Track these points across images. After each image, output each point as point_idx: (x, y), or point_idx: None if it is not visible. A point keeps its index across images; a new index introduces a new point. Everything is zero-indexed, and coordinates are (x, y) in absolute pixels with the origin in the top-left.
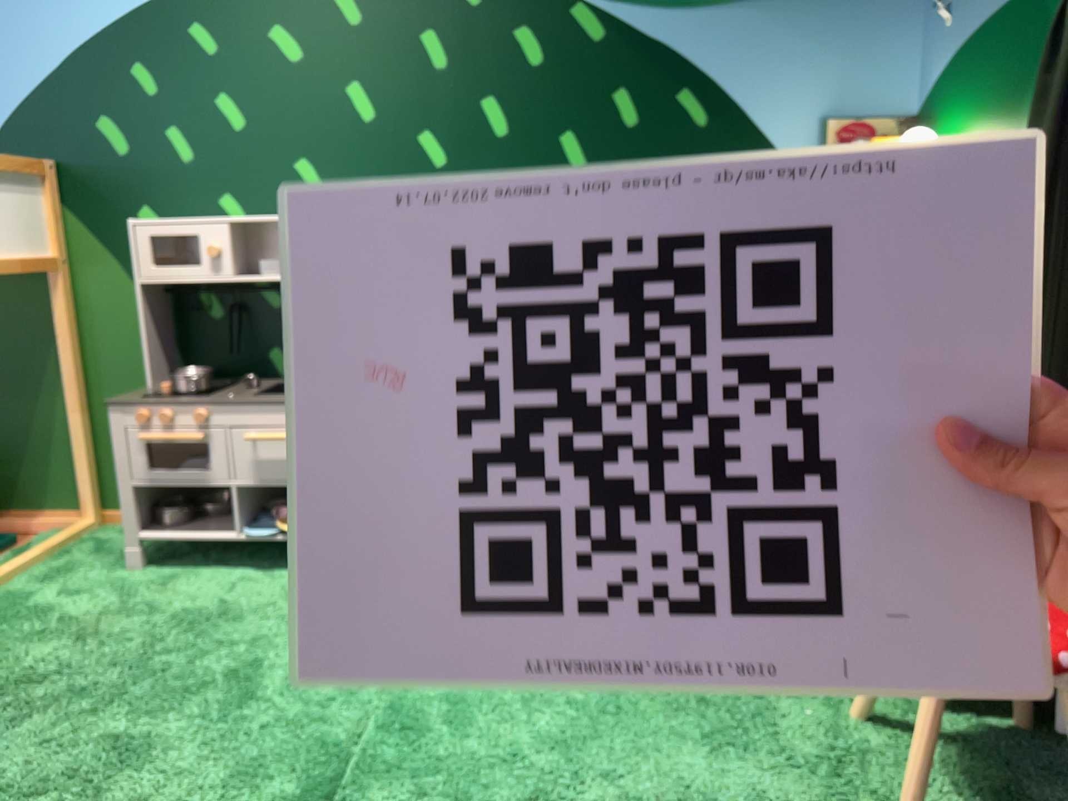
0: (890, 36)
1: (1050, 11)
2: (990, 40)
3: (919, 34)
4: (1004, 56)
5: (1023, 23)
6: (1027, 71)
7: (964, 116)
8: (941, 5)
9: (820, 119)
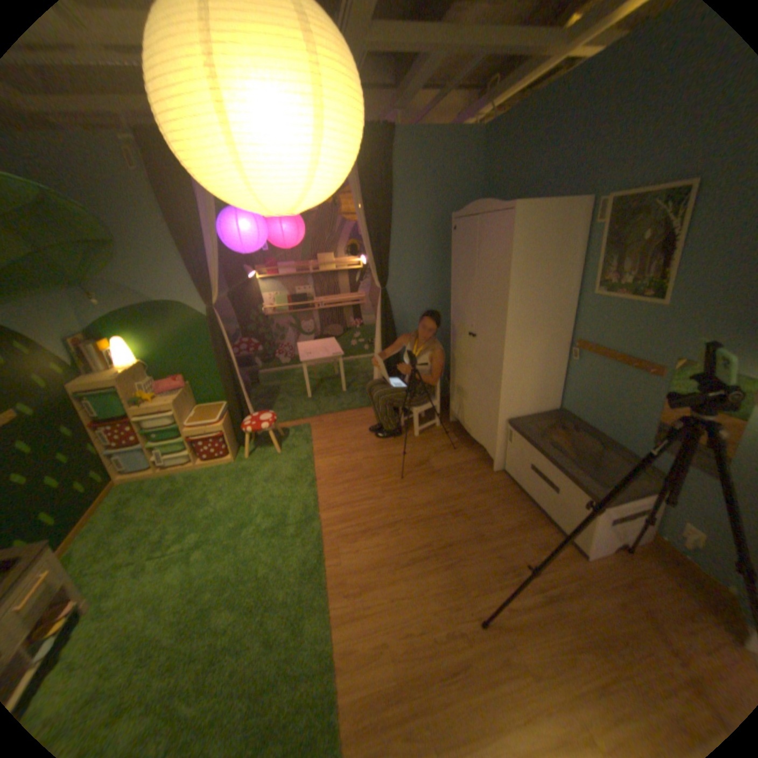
0: (63, 307)
1: (165, 308)
2: (132, 312)
3: (70, 306)
4: (144, 317)
5: (151, 310)
6: (160, 322)
7: (124, 332)
8: (84, 298)
9: (60, 340)
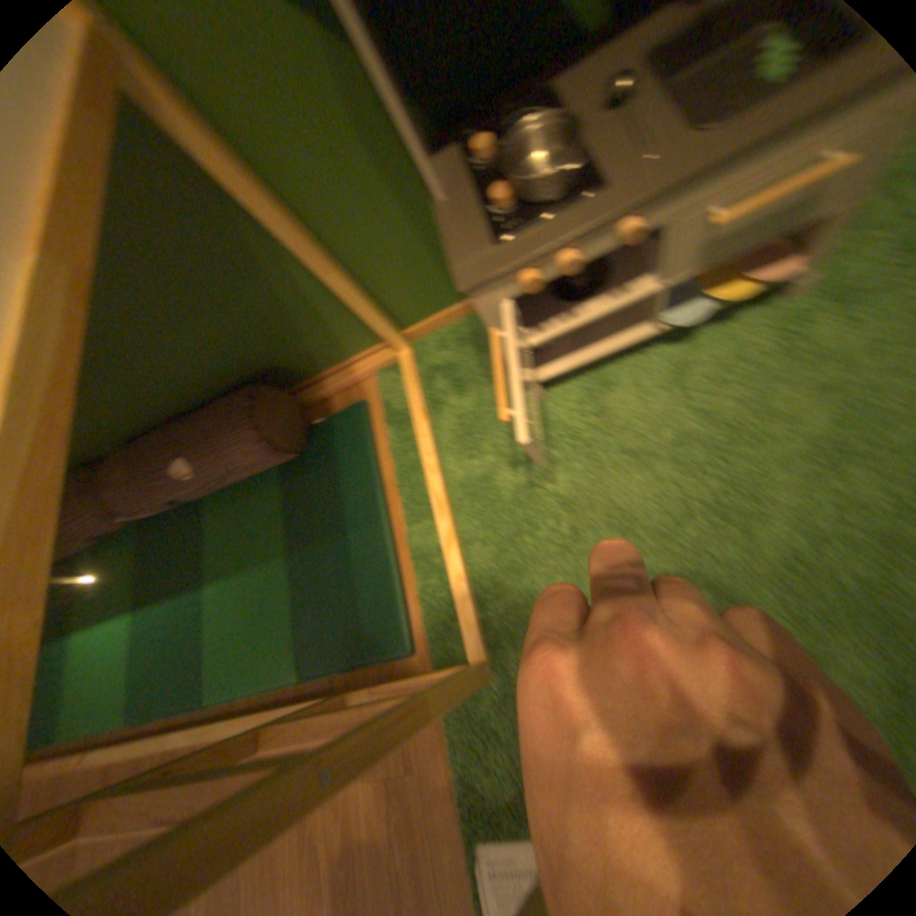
0: None
1: None
2: None
3: None
4: None
5: None
6: None
7: None
8: None
9: None
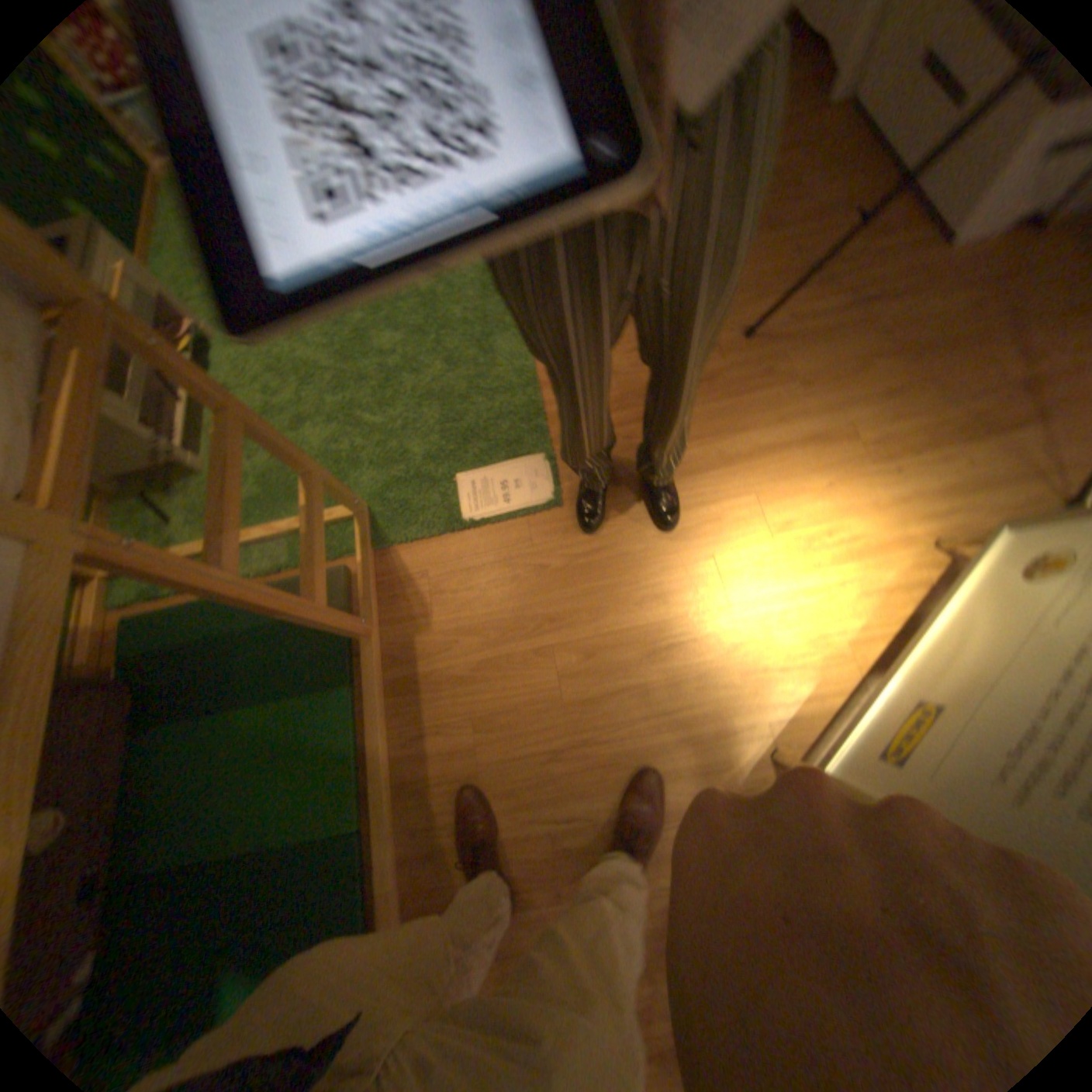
0: None
1: None
2: None
3: None
4: None
5: None
6: None
7: None
8: None
9: None
